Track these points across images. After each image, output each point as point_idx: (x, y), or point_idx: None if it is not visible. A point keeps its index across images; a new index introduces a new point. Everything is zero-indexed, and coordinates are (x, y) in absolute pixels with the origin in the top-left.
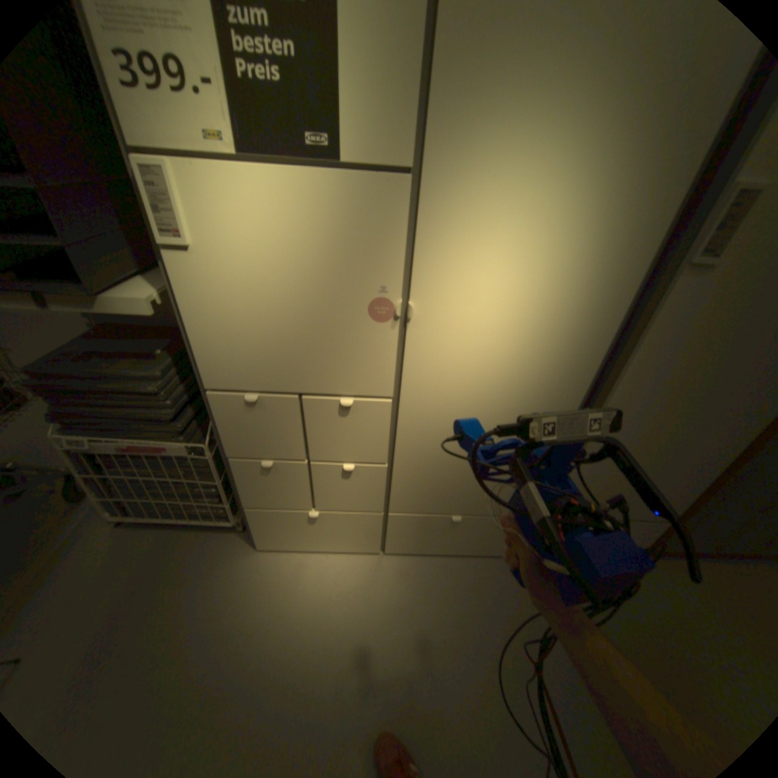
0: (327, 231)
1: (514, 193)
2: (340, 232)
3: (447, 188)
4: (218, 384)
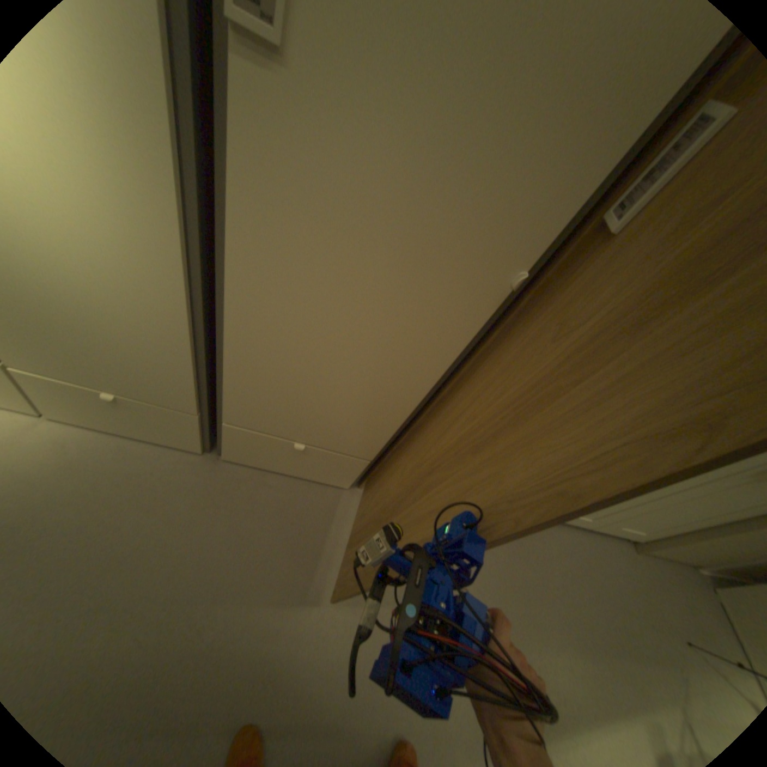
0: None
1: None
2: None
3: None
4: None
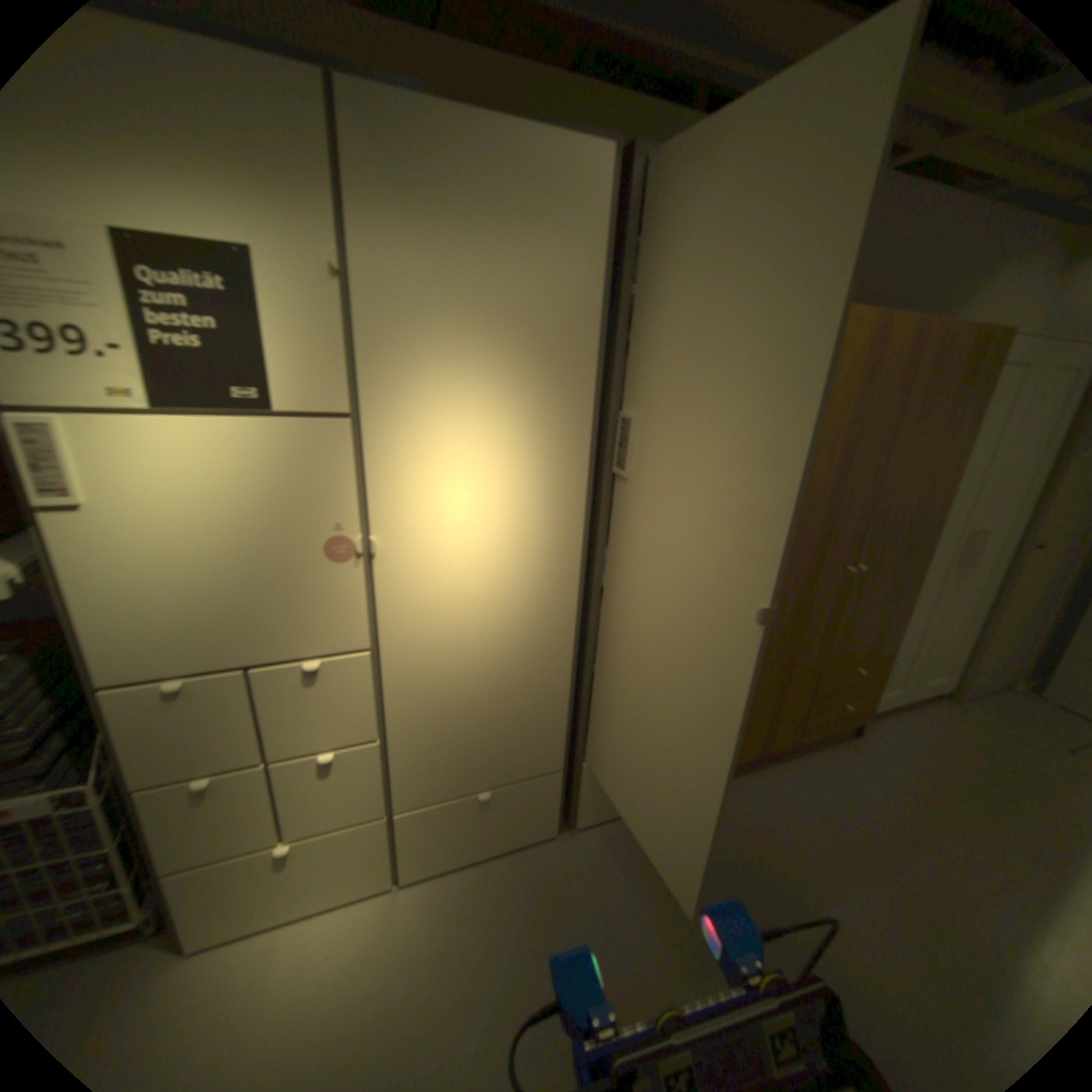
0: (263, 475)
1: (451, 430)
2: (277, 475)
3: (387, 429)
4: (113, 679)
